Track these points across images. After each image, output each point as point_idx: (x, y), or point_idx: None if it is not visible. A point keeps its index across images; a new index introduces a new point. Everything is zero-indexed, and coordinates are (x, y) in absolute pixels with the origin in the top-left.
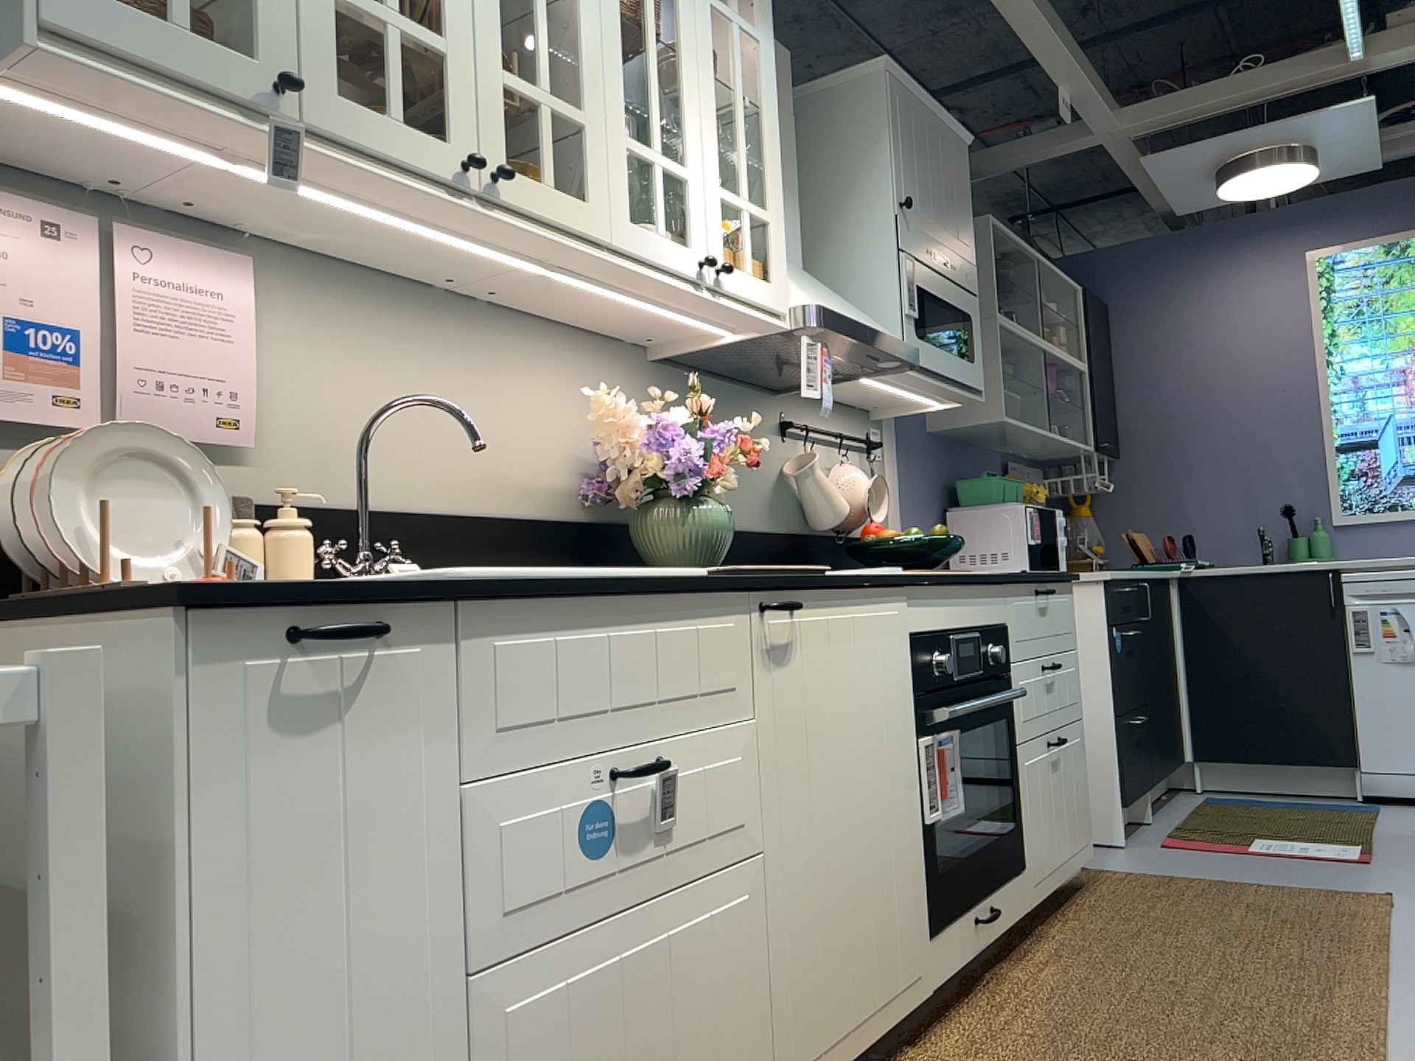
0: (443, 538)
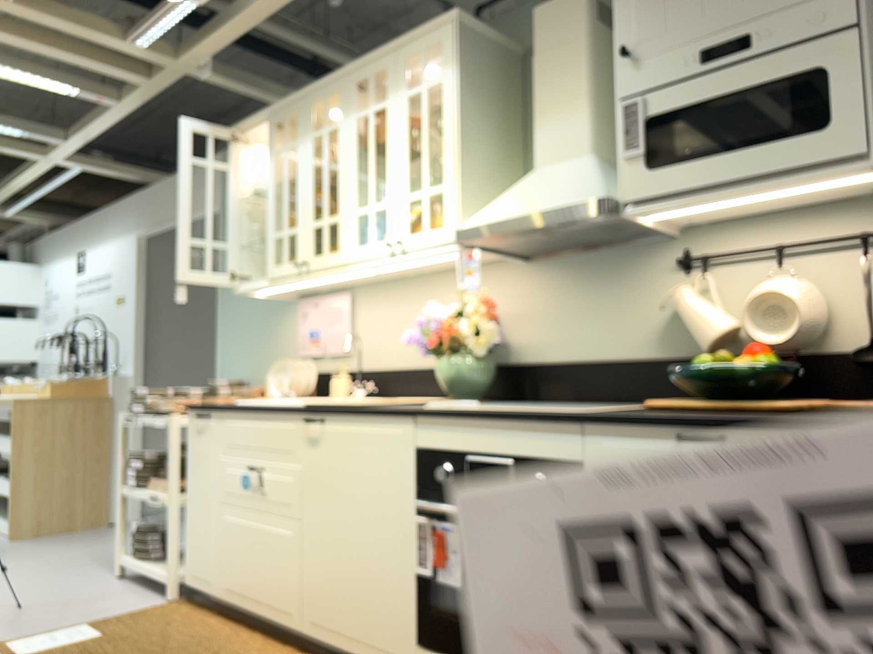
0: (404, 379)
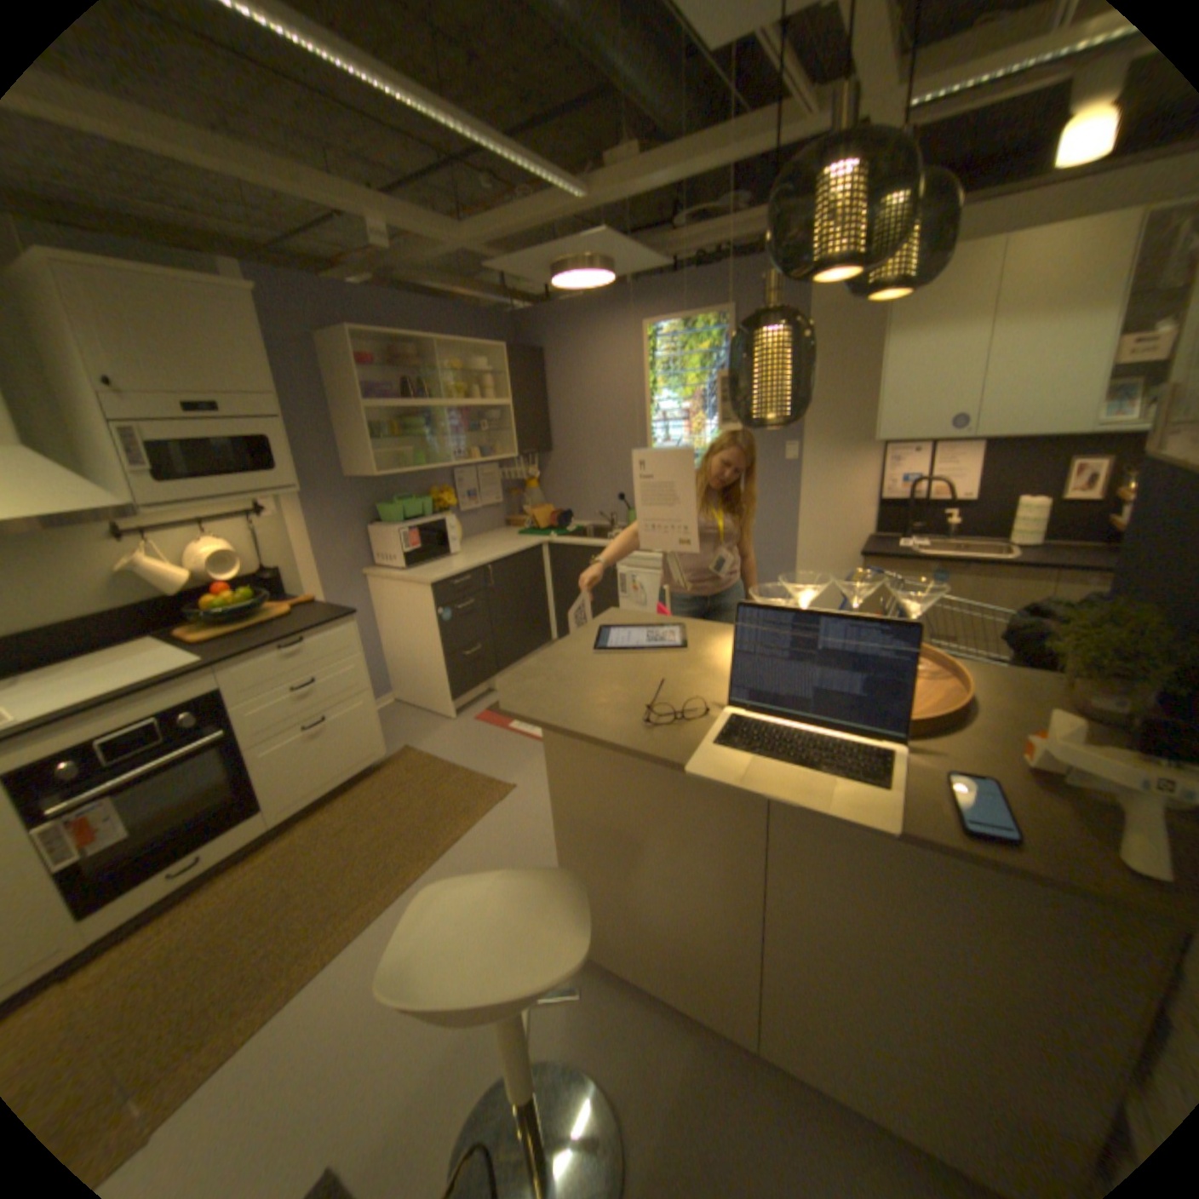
0: None
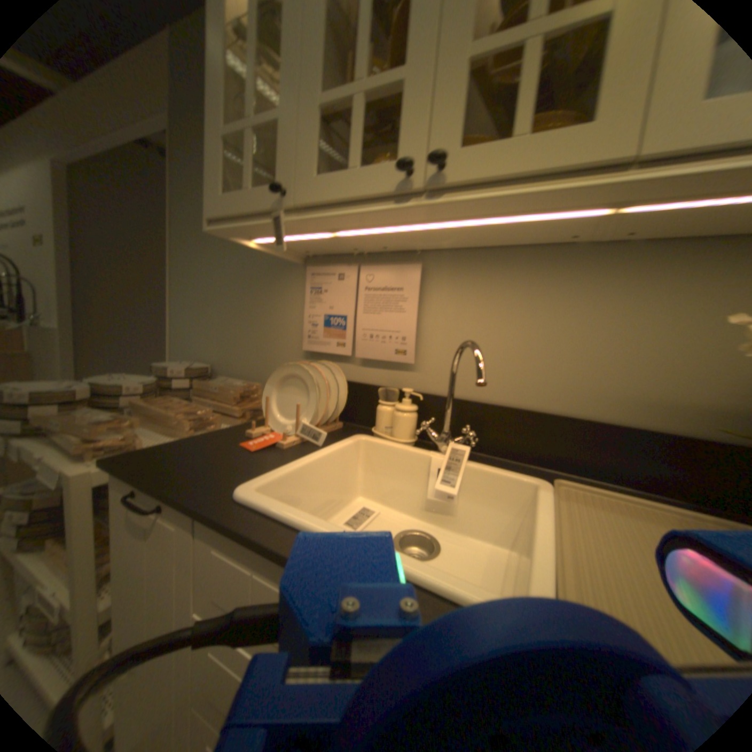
0: (545, 429)
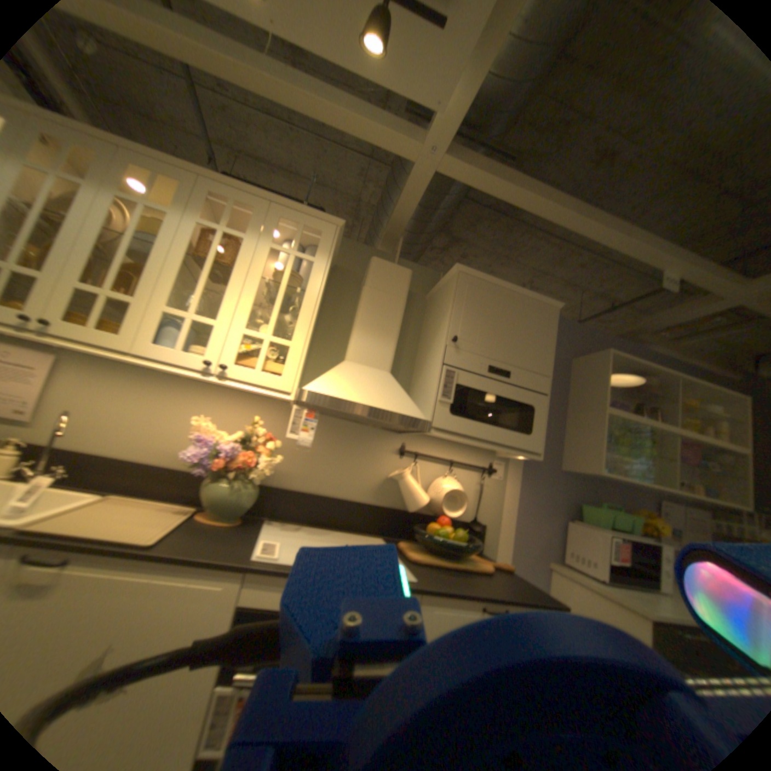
0: (114, 471)
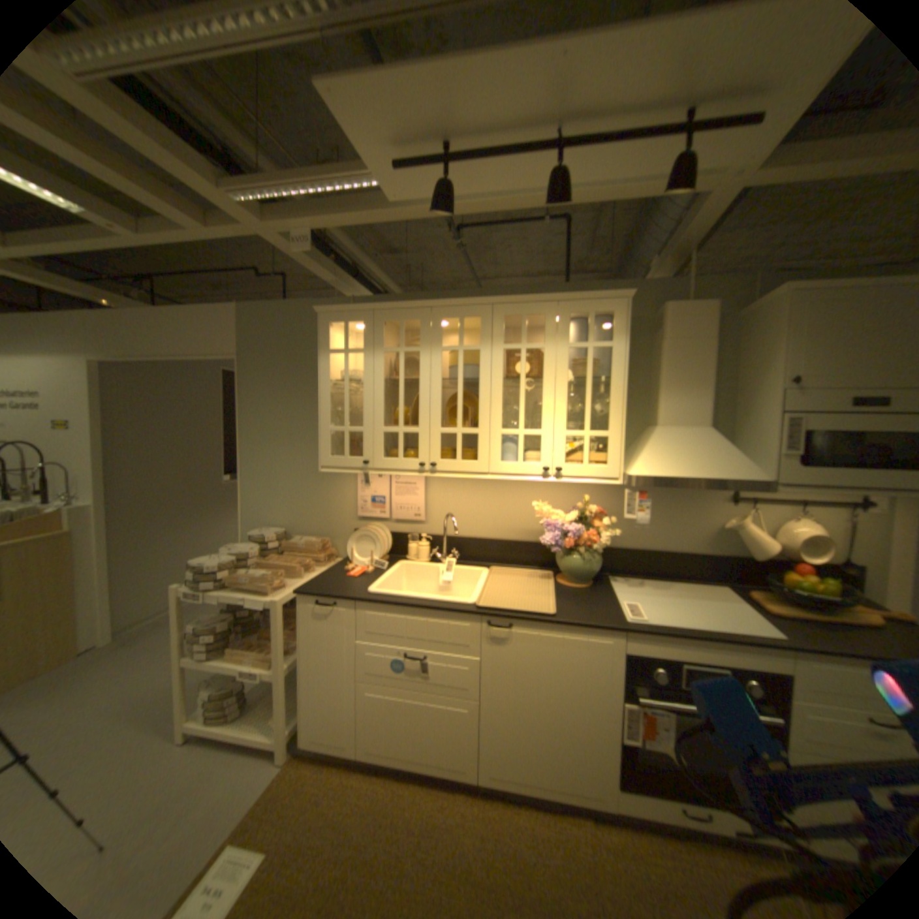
0: (486, 548)
